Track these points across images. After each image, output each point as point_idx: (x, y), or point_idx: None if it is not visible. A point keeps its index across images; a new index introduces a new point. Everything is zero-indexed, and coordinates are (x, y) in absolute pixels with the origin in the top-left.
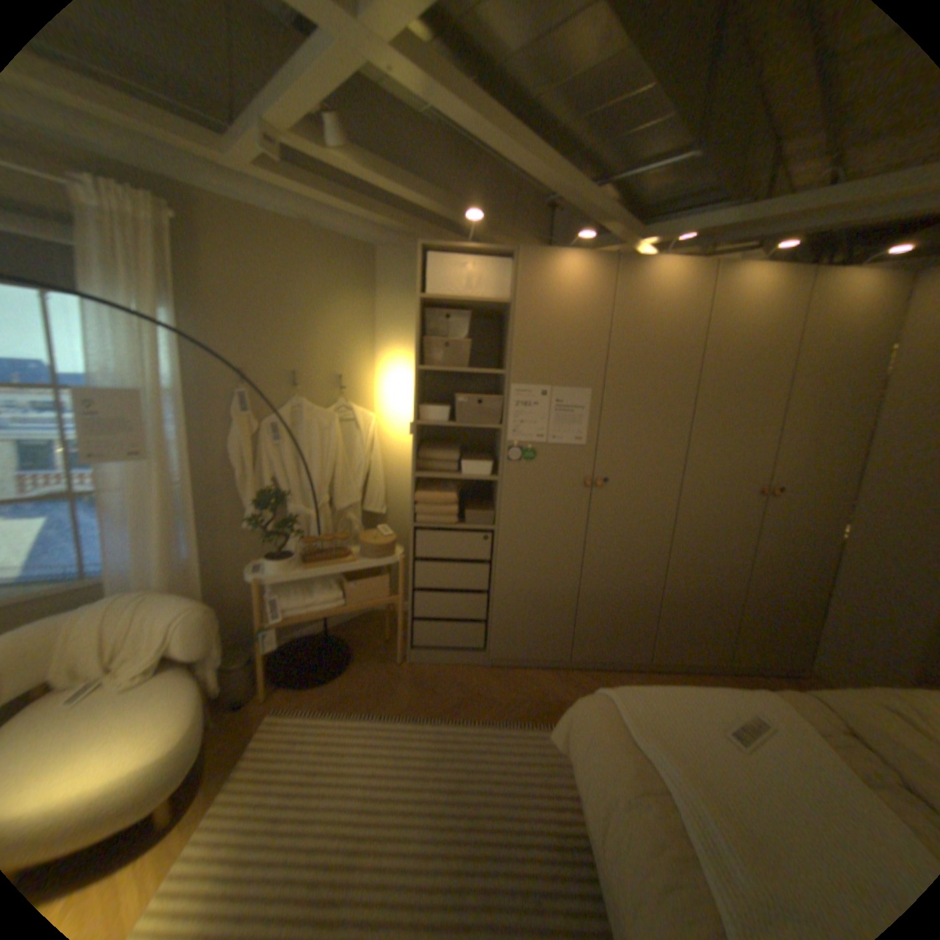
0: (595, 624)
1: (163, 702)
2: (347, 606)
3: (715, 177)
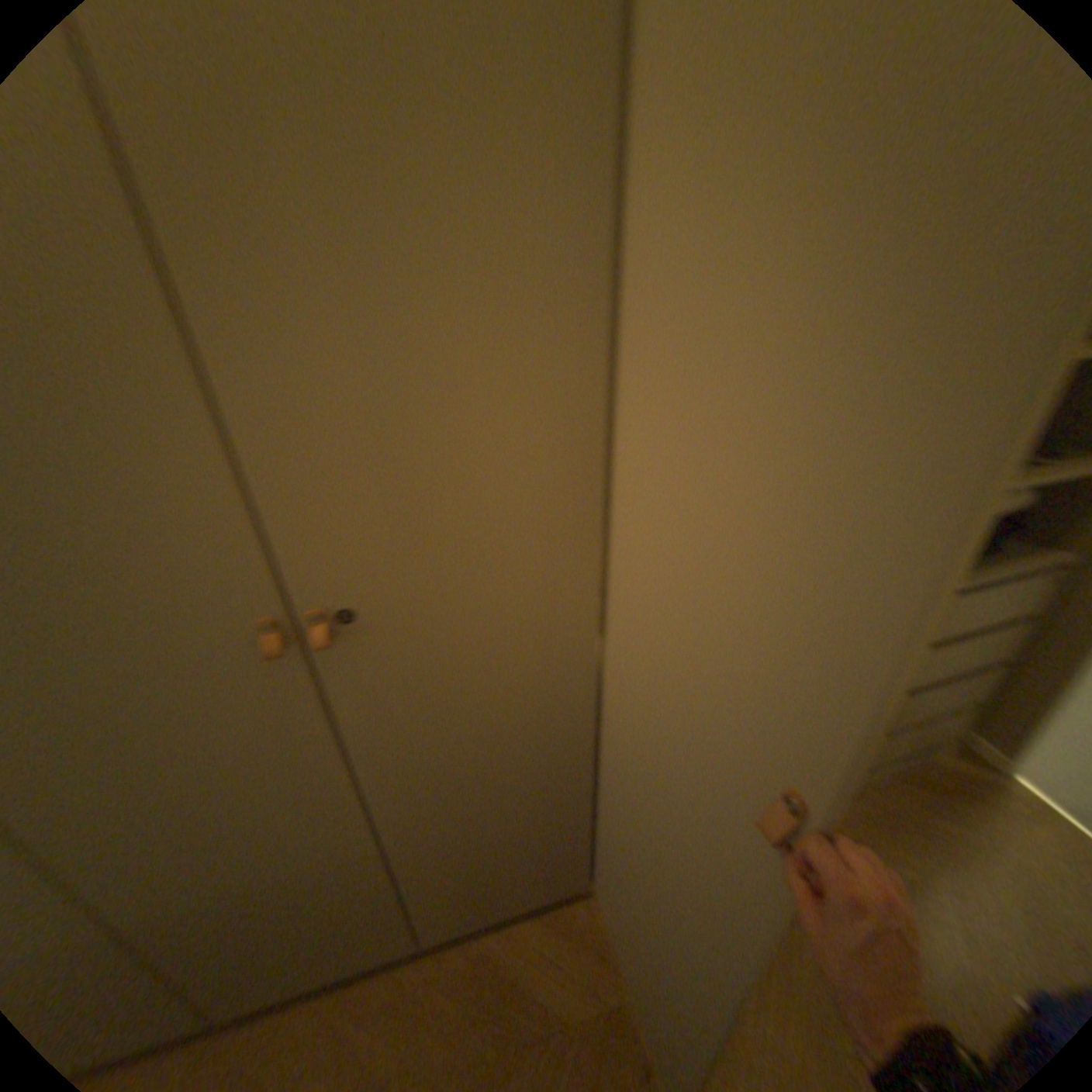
0: None
1: None
2: None
3: None
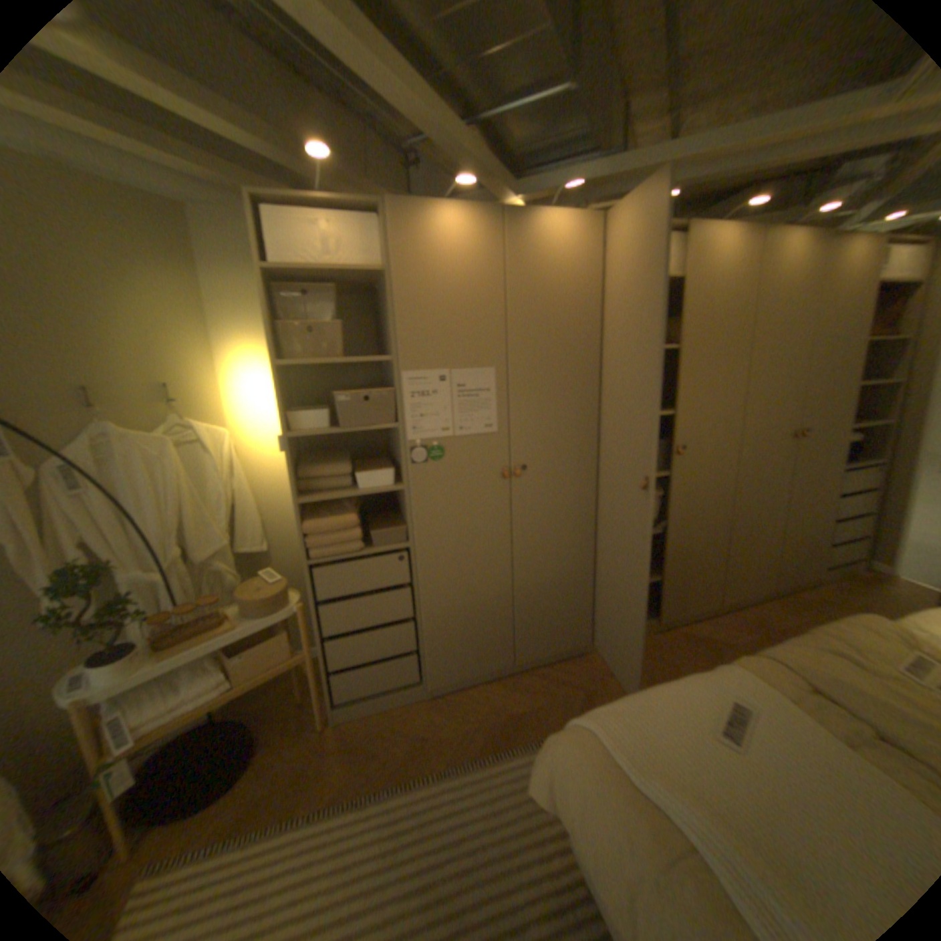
0: (534, 622)
1: None
2: (234, 690)
3: (587, 121)
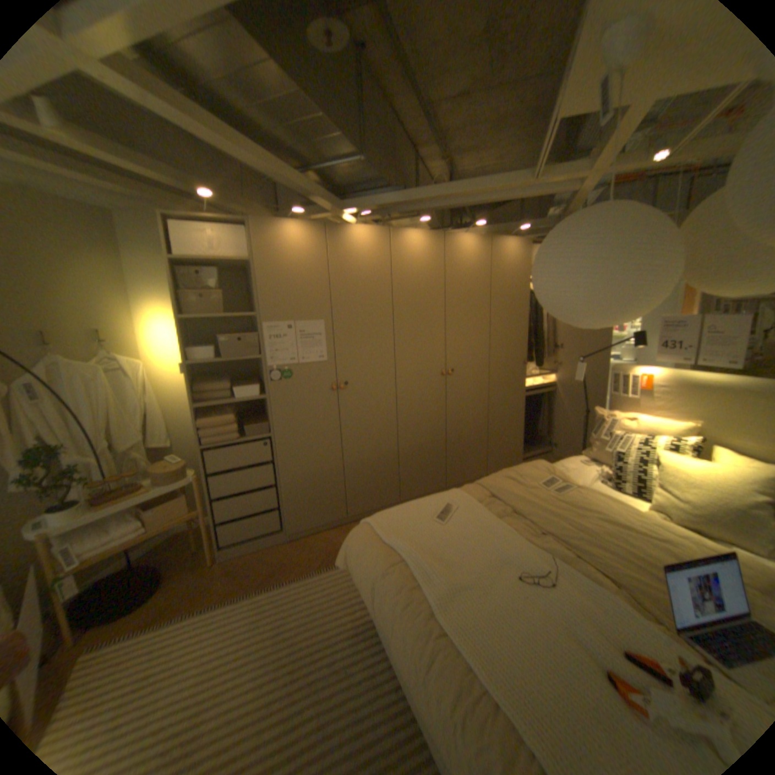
0: (358, 487)
1: None
2: (146, 534)
3: (377, 174)
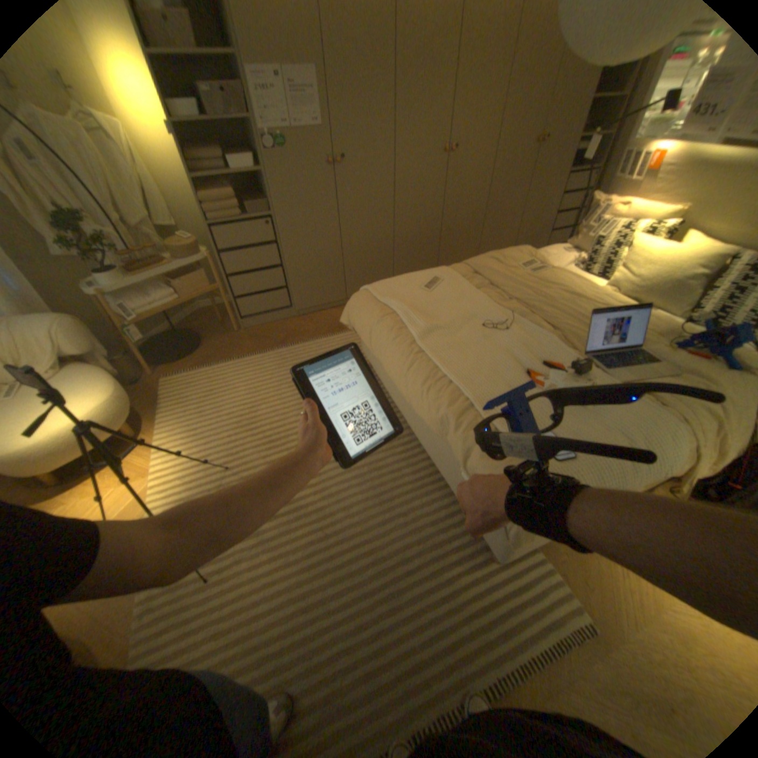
0: (355, 271)
1: (81, 379)
2: (179, 299)
3: None
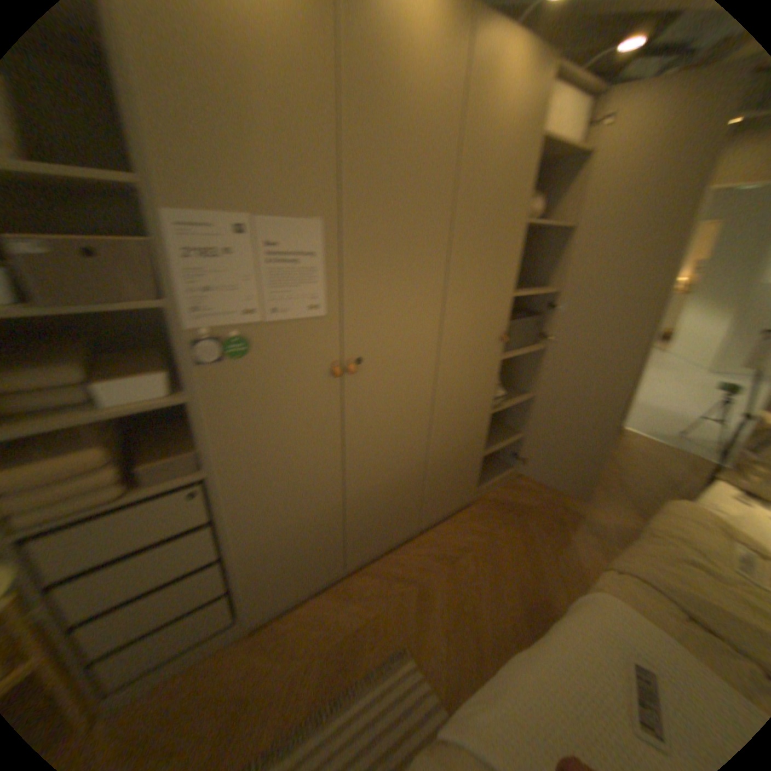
0: (367, 524)
1: None
2: None
3: None
